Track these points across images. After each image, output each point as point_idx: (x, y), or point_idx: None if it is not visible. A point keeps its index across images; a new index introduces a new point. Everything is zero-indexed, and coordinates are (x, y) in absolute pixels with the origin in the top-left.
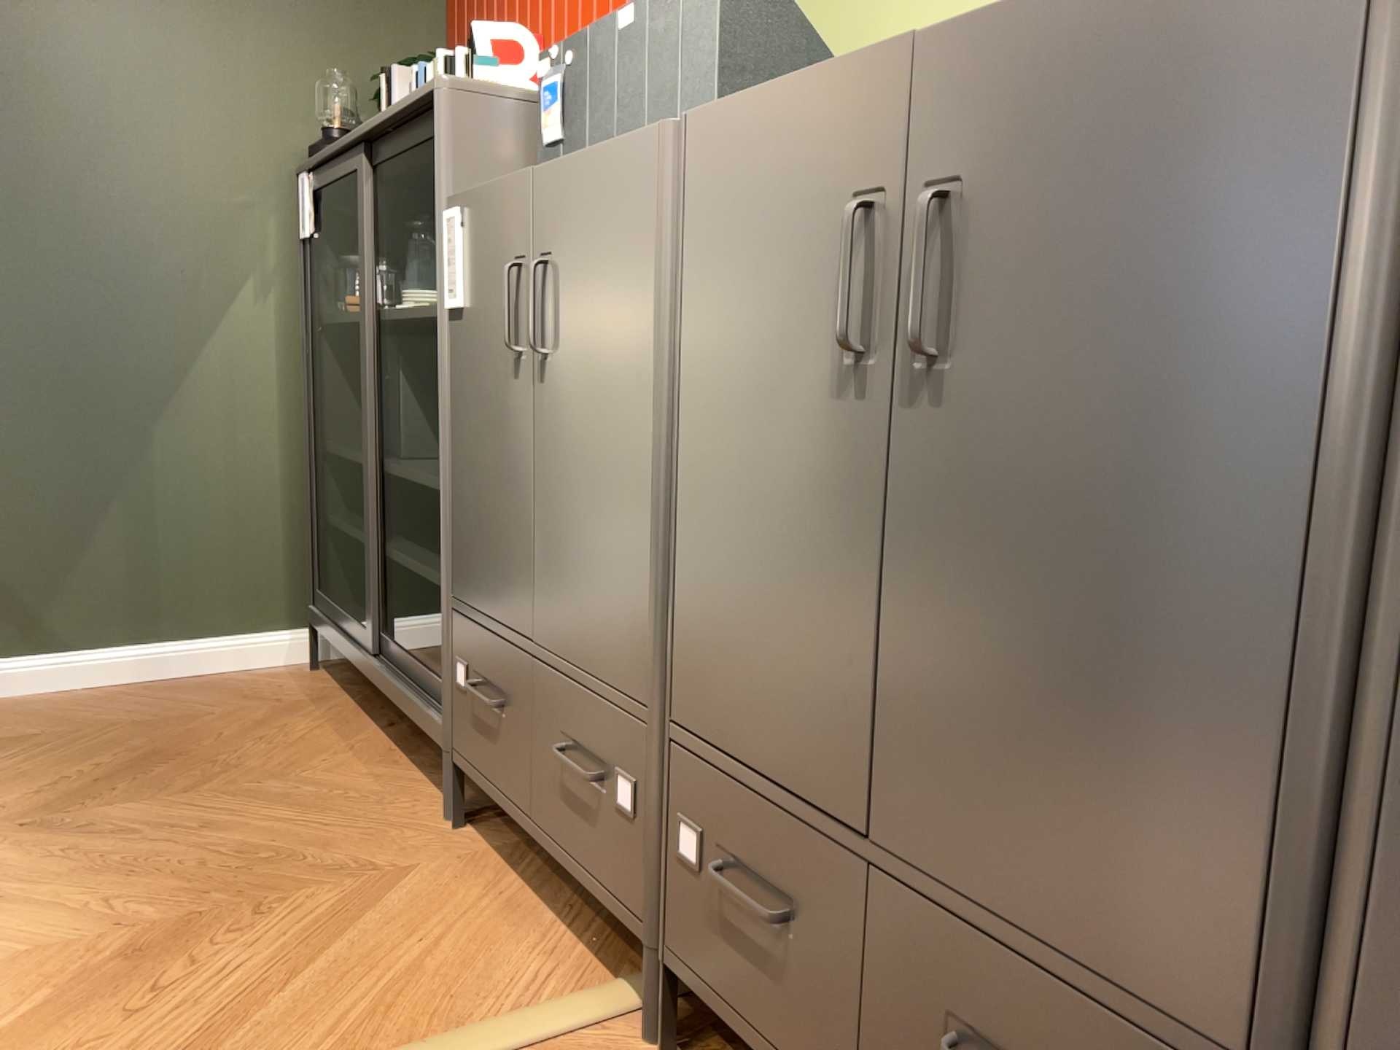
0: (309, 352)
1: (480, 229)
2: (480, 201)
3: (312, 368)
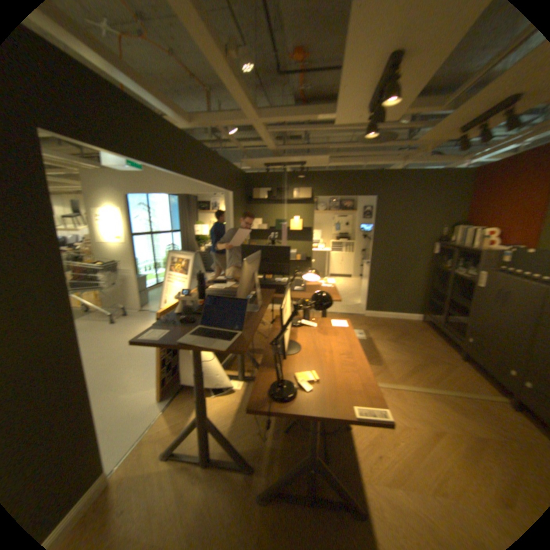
0: (432, 271)
1: (491, 277)
2: (492, 273)
3: (432, 274)
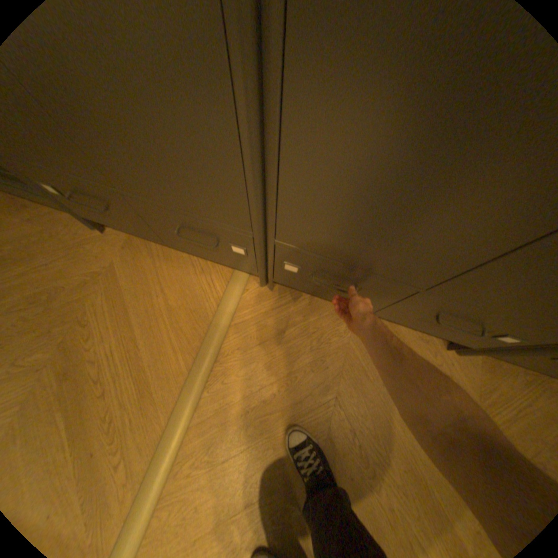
0: None
1: None
2: None
3: None
